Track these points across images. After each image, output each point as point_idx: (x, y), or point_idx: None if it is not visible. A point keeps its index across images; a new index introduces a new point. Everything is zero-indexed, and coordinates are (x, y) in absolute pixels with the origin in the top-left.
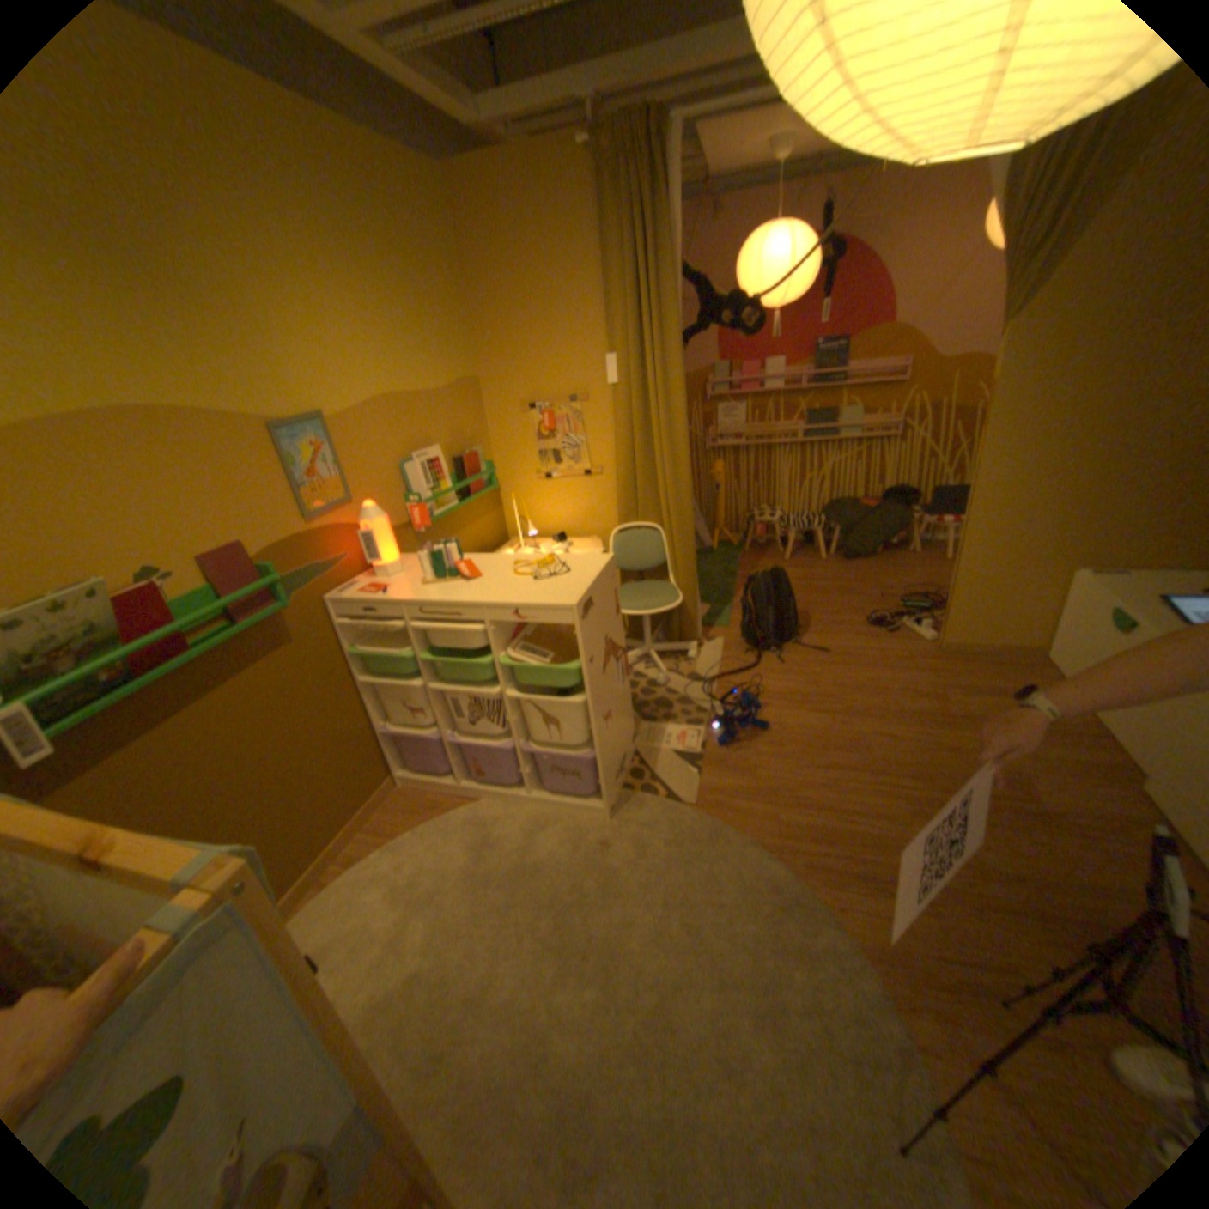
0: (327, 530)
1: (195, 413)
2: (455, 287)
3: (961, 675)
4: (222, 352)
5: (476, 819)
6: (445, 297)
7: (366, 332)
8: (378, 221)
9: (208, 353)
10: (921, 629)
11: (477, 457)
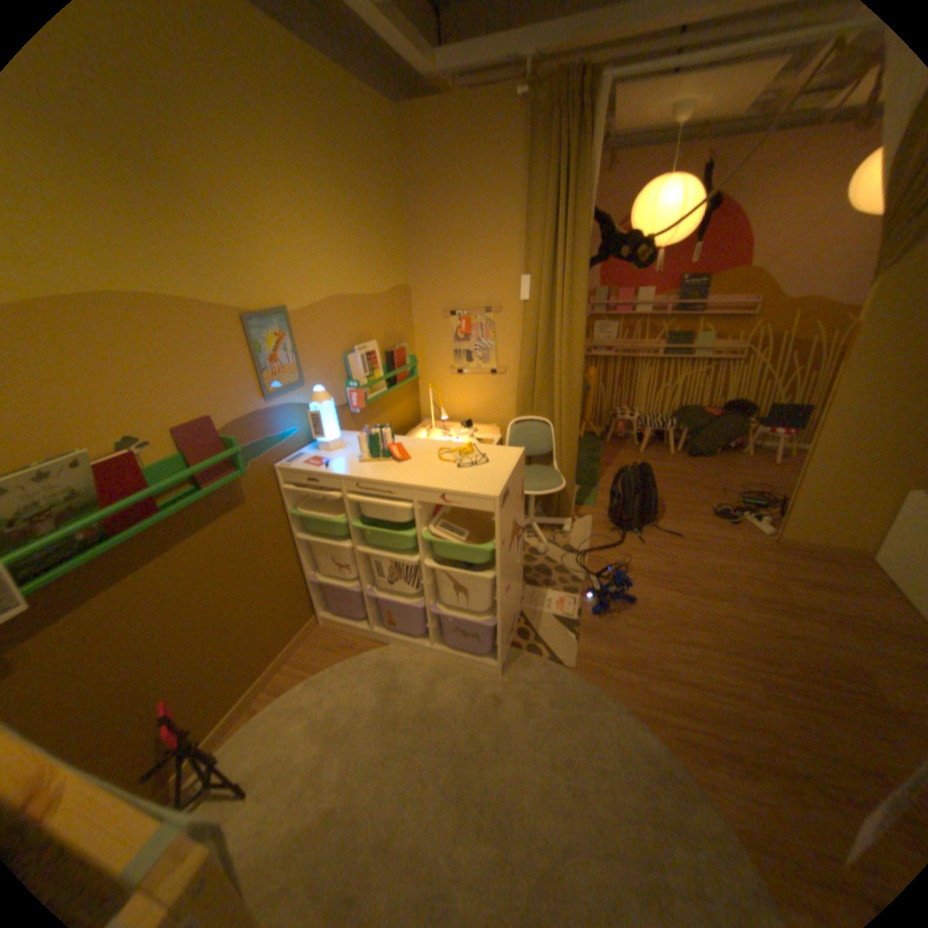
0: (281, 408)
1: (181, 301)
2: (399, 210)
3: (799, 569)
4: (208, 249)
5: (386, 663)
6: (391, 217)
7: (327, 241)
8: (345, 148)
9: (195, 248)
10: (759, 523)
11: (404, 352)
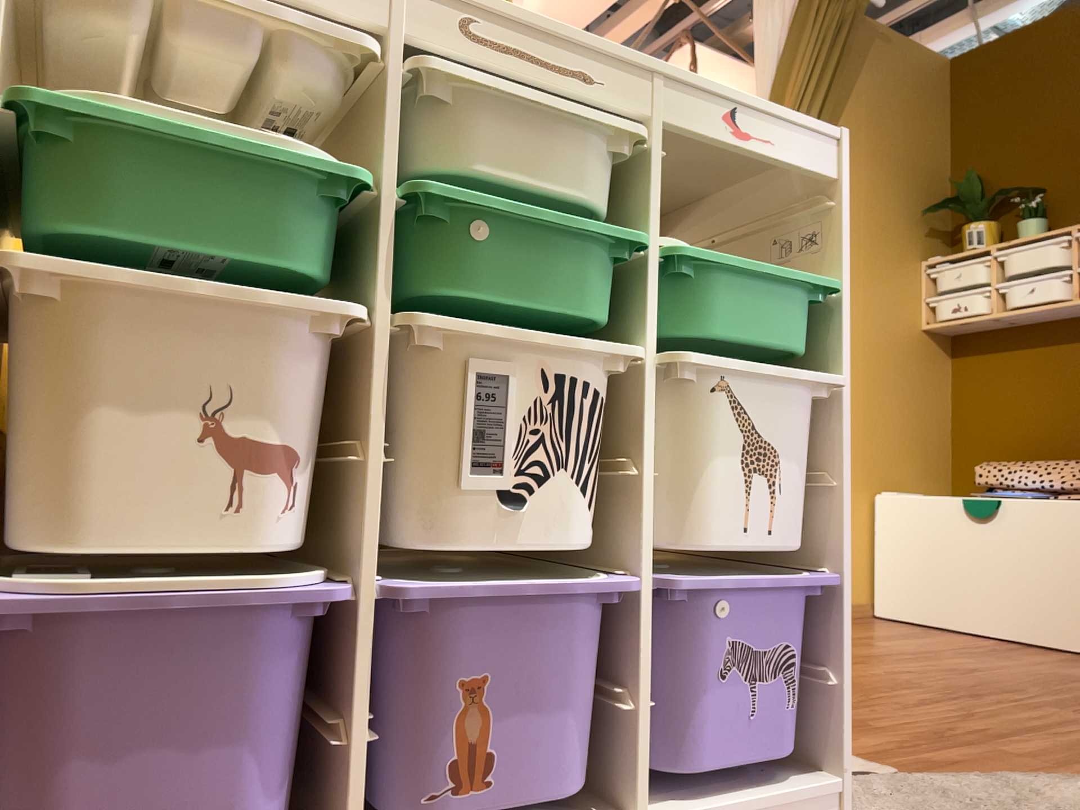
0: None
1: None
2: None
3: None
4: None
5: None
6: None
7: None
8: None
9: None
10: None
11: None
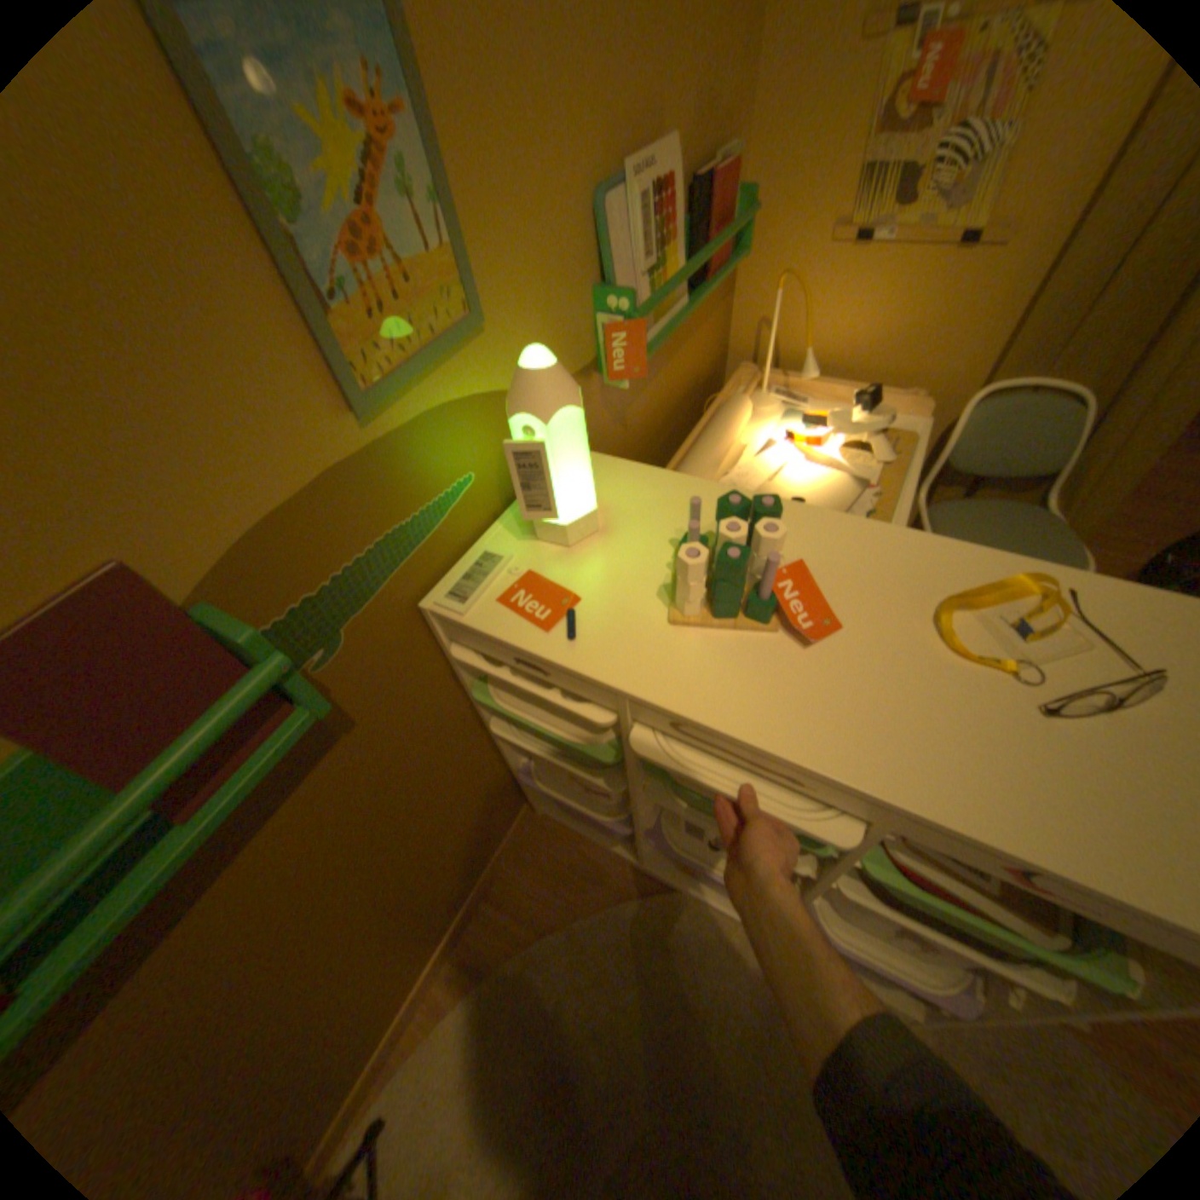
0: (421, 424)
1: None
2: None
3: None
4: None
5: (672, 938)
6: None
7: None
8: None
9: None
10: None
11: (739, 171)
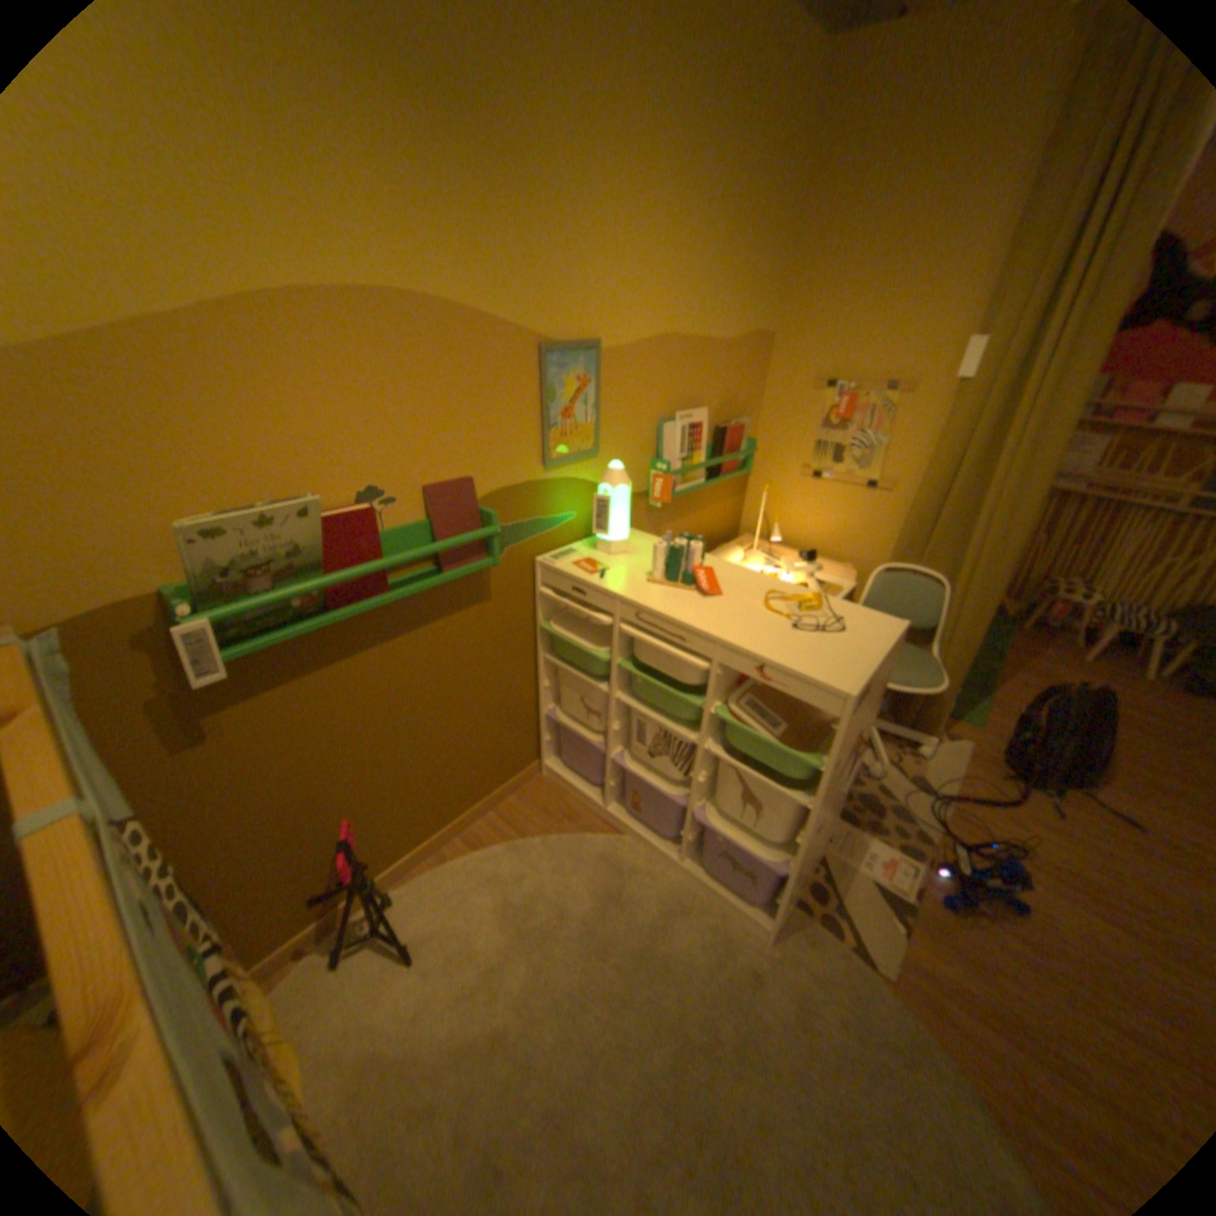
0: (562, 483)
1: (471, 314)
2: (791, 213)
3: None
4: (519, 243)
5: (613, 859)
6: (776, 224)
7: (678, 251)
8: (739, 106)
9: (504, 241)
10: None
11: (742, 431)
